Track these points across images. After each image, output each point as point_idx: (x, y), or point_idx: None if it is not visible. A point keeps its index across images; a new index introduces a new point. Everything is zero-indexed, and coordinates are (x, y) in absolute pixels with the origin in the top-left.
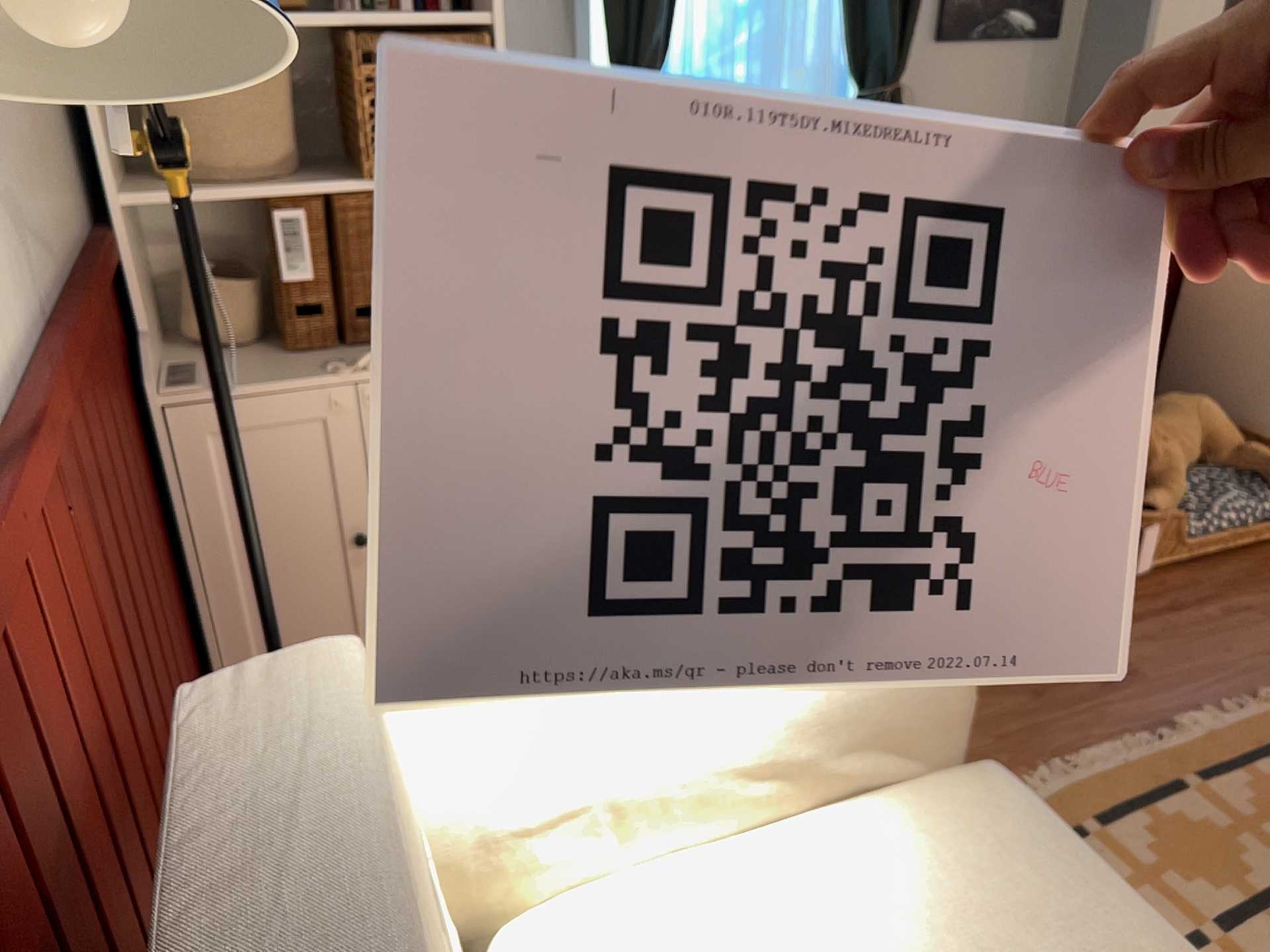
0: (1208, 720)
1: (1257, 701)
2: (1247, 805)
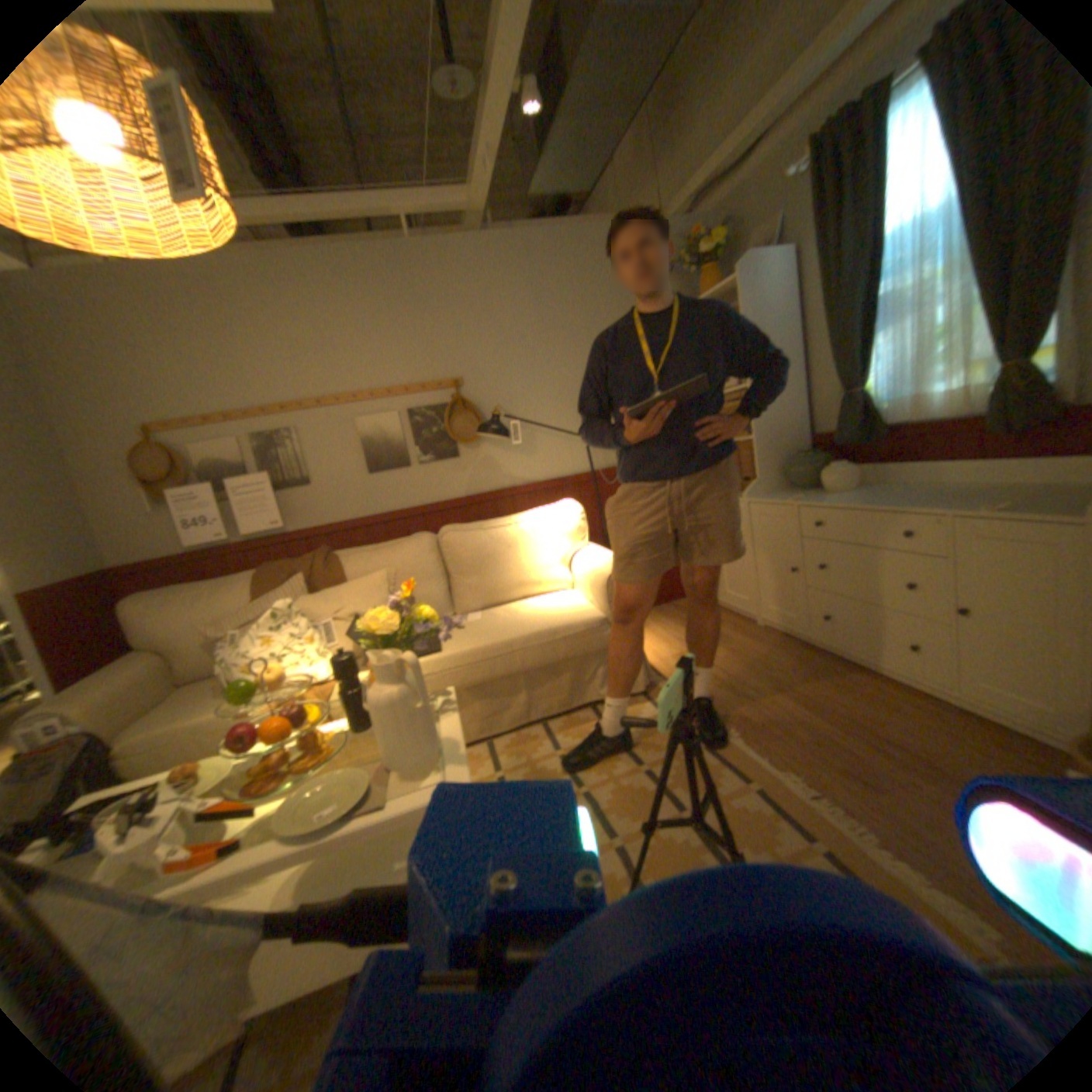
0: (839, 815)
1: (890, 854)
2: (746, 806)
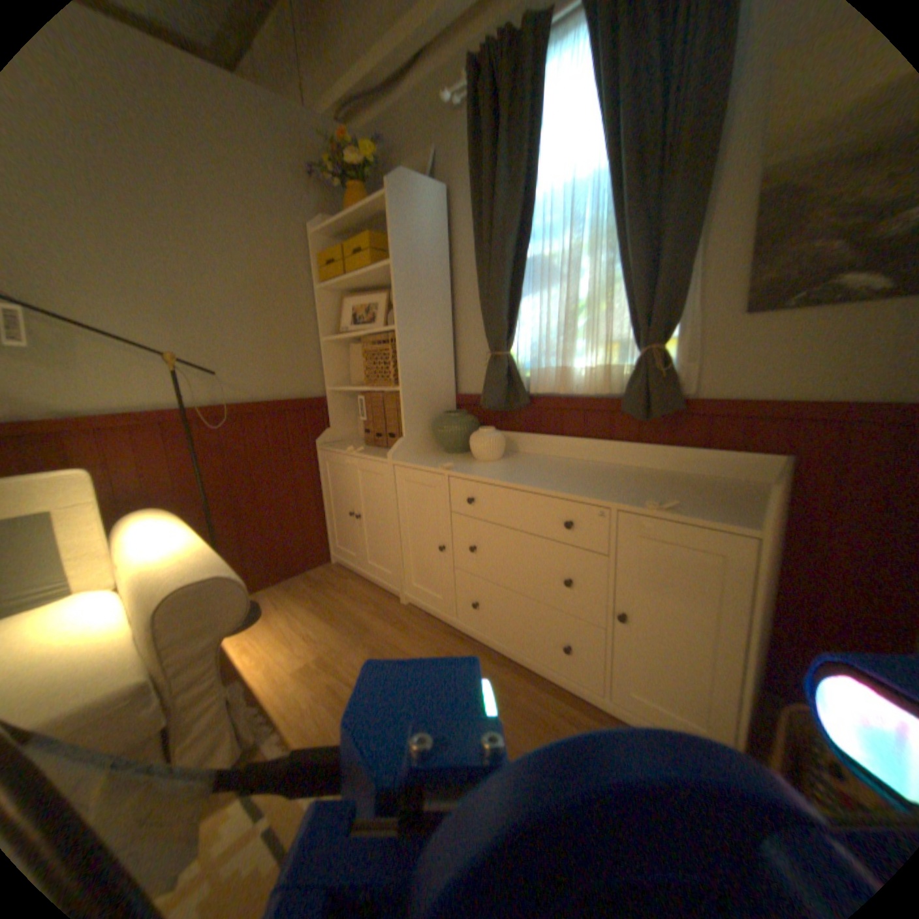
0: None
1: None
2: None
